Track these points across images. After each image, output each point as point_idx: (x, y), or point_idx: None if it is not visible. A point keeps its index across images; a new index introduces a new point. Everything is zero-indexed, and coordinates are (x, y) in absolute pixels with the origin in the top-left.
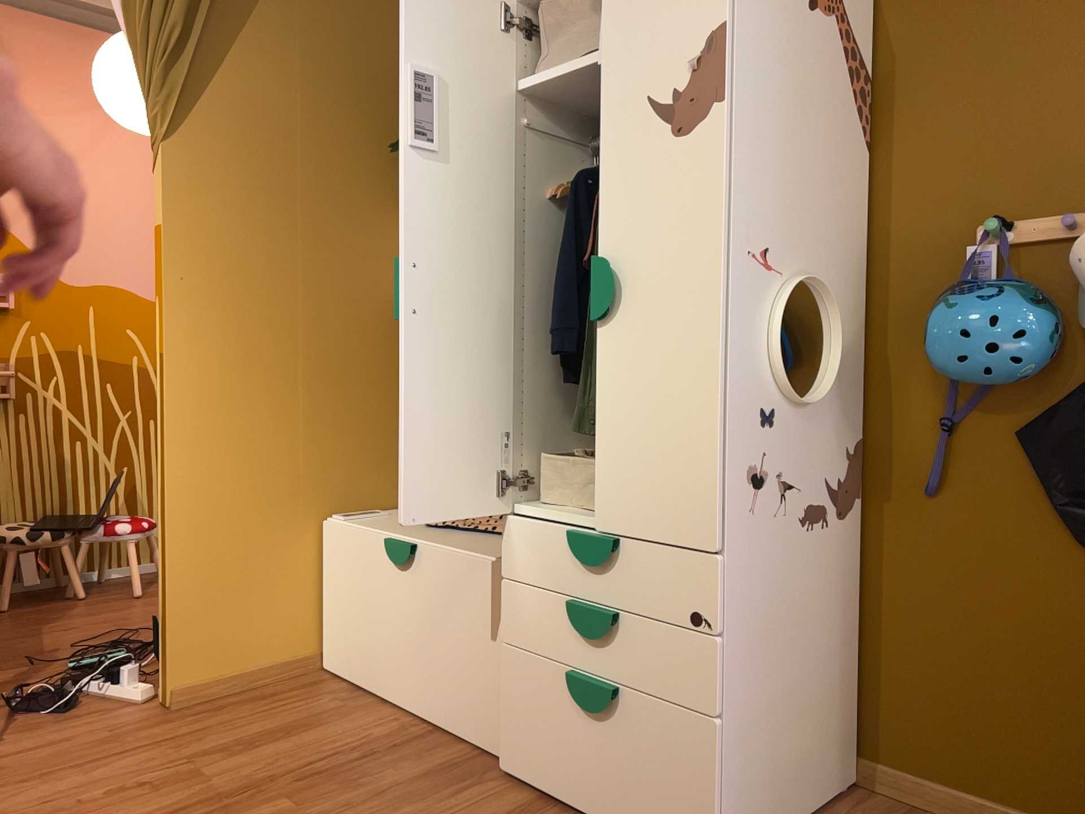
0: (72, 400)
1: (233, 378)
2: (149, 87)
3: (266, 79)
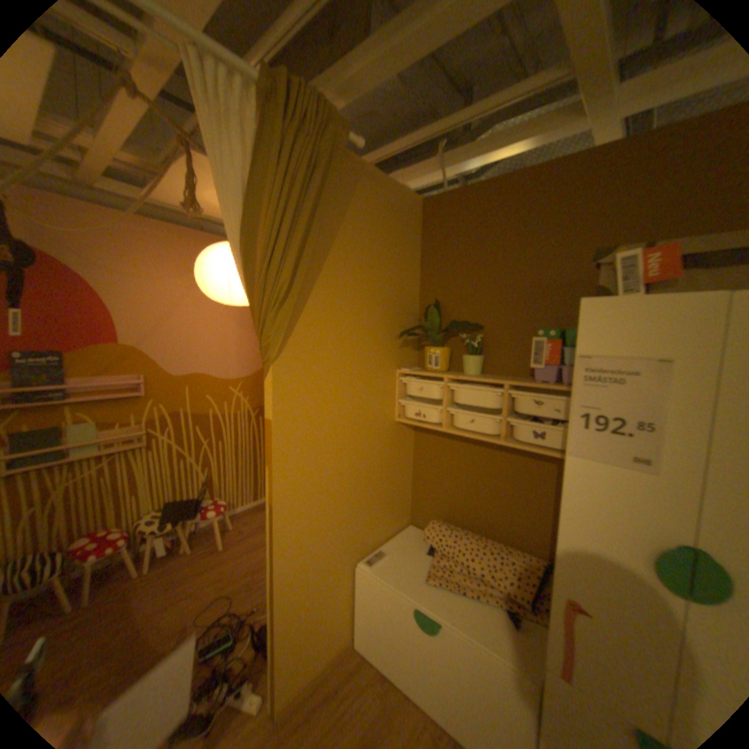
0: (176, 439)
1: (311, 504)
2: (260, 322)
3: (330, 304)
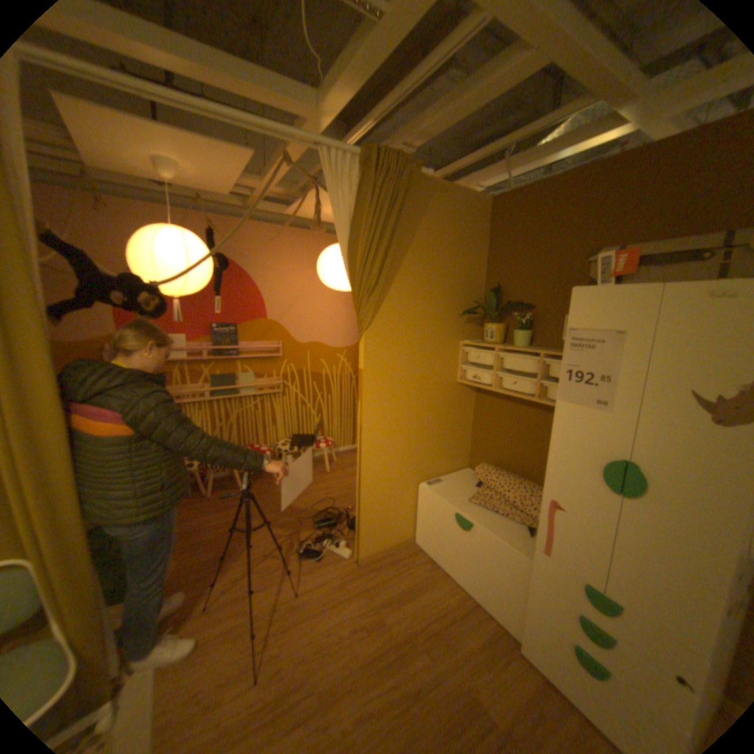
0: (300, 390)
1: (387, 431)
2: (358, 305)
3: (406, 291)
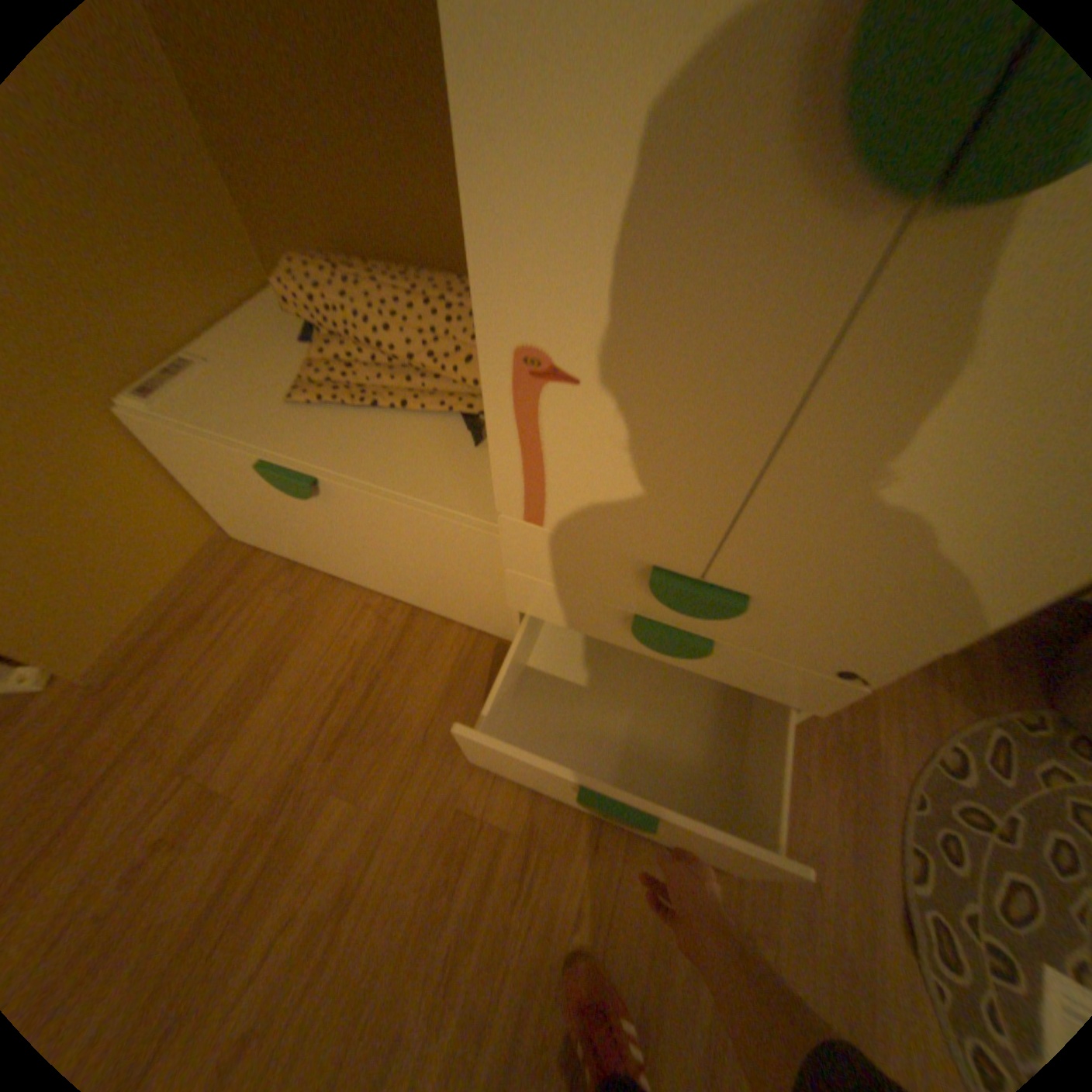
0: None
1: None
2: None
3: None
